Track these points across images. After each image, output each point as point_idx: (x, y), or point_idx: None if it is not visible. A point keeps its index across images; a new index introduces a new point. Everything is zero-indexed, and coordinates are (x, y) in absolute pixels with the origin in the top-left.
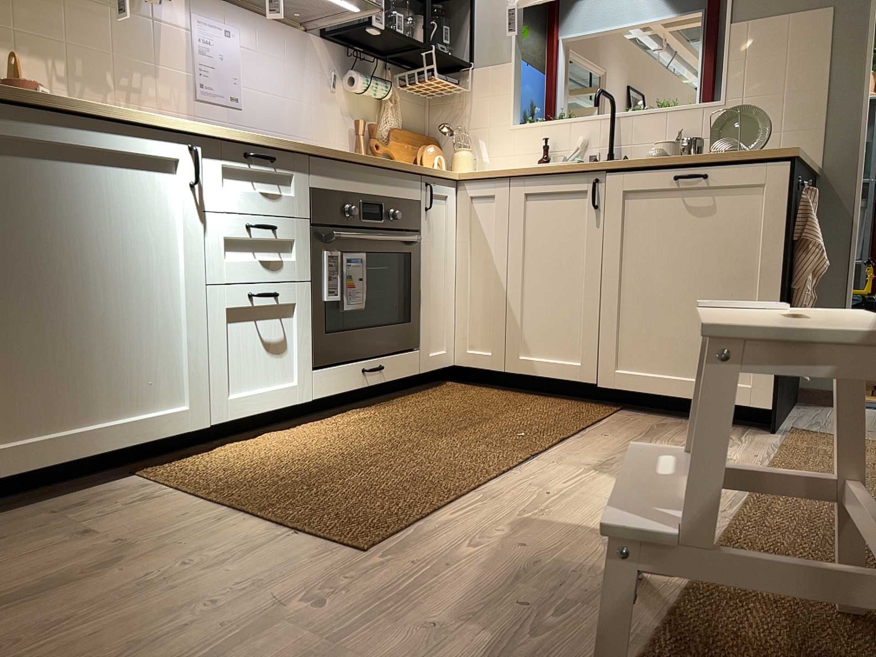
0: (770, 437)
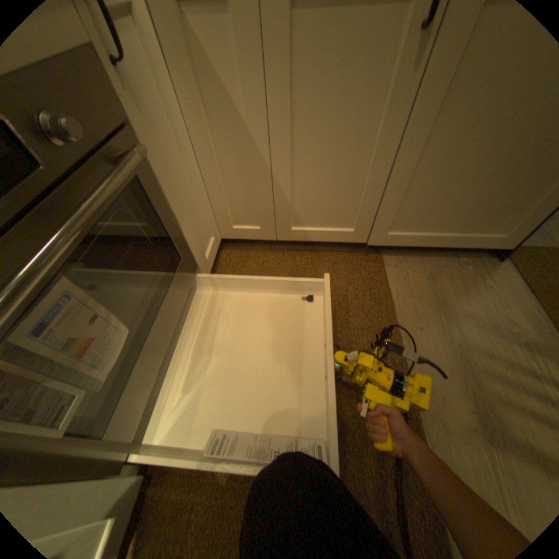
0: (503, 270)
